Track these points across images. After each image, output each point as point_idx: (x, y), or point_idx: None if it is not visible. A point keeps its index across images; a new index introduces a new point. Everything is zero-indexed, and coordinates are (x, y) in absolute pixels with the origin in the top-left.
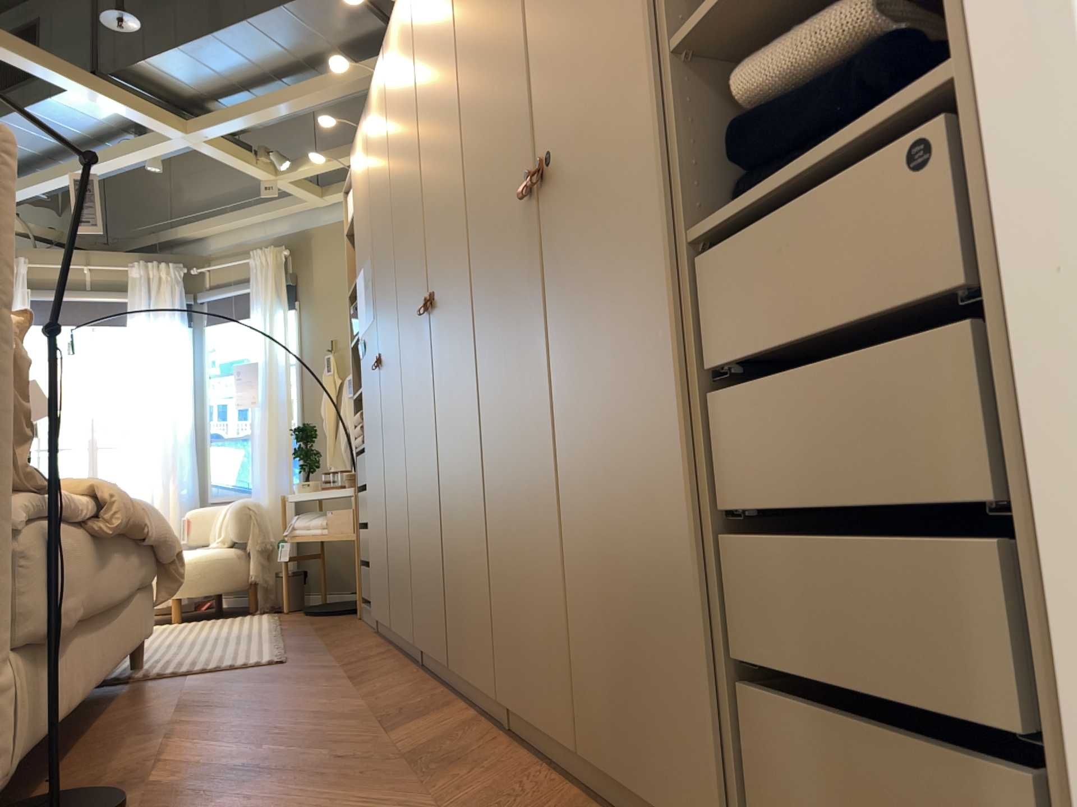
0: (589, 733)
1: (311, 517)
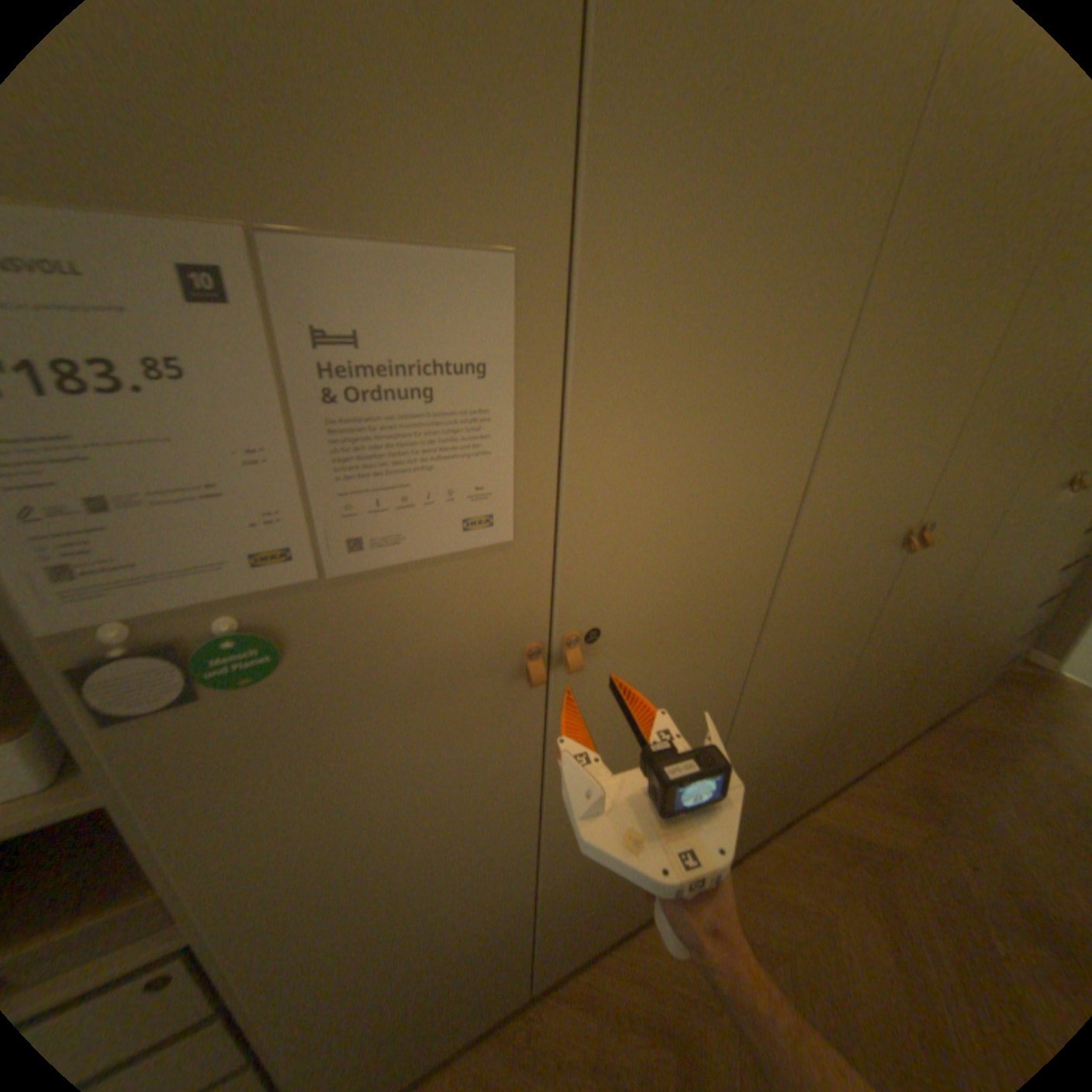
0: (945, 716)
1: None
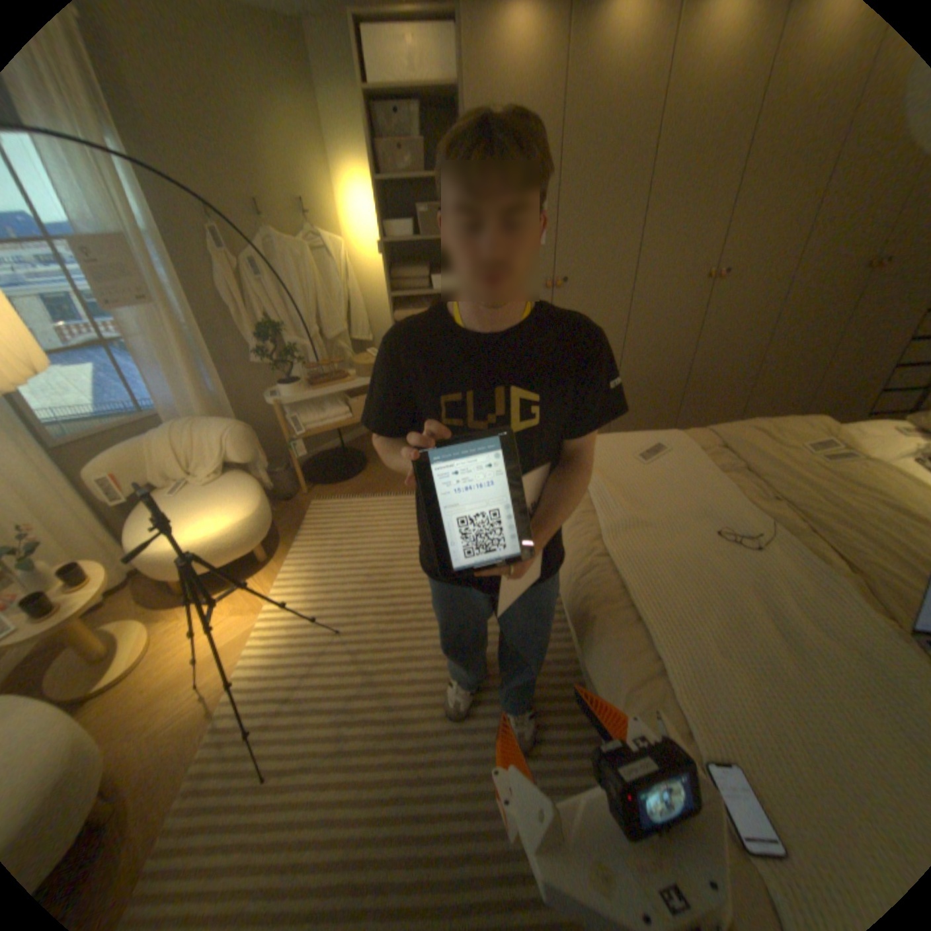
0: None
1: (308, 415)
